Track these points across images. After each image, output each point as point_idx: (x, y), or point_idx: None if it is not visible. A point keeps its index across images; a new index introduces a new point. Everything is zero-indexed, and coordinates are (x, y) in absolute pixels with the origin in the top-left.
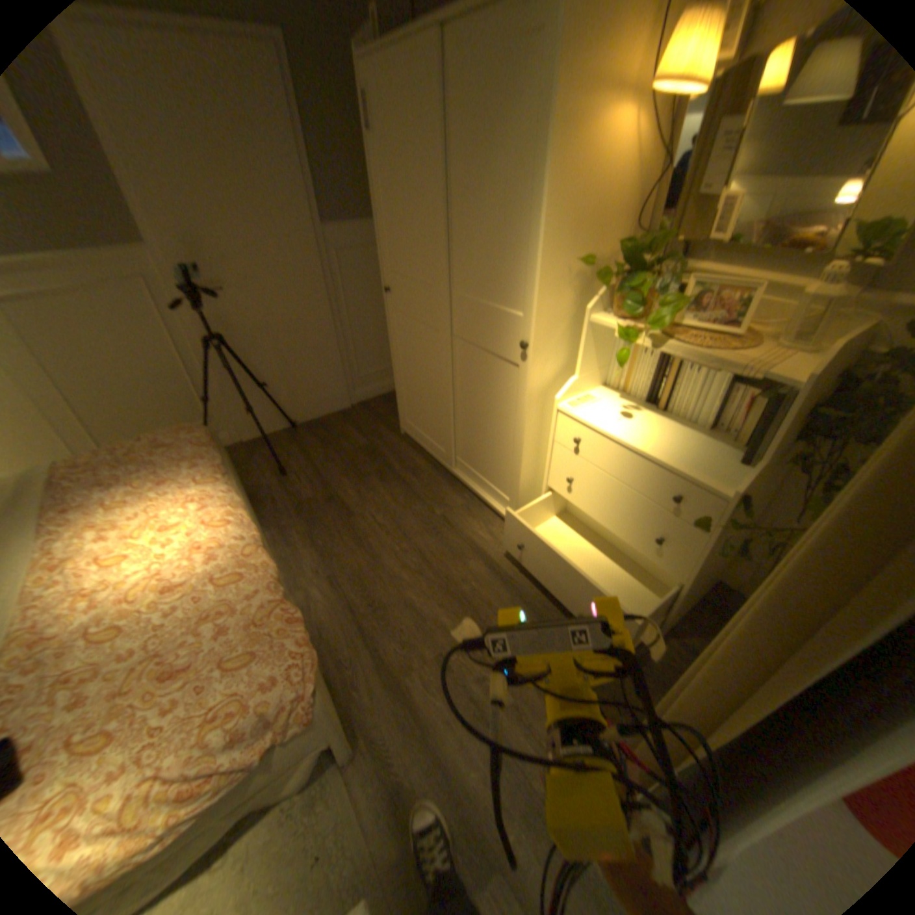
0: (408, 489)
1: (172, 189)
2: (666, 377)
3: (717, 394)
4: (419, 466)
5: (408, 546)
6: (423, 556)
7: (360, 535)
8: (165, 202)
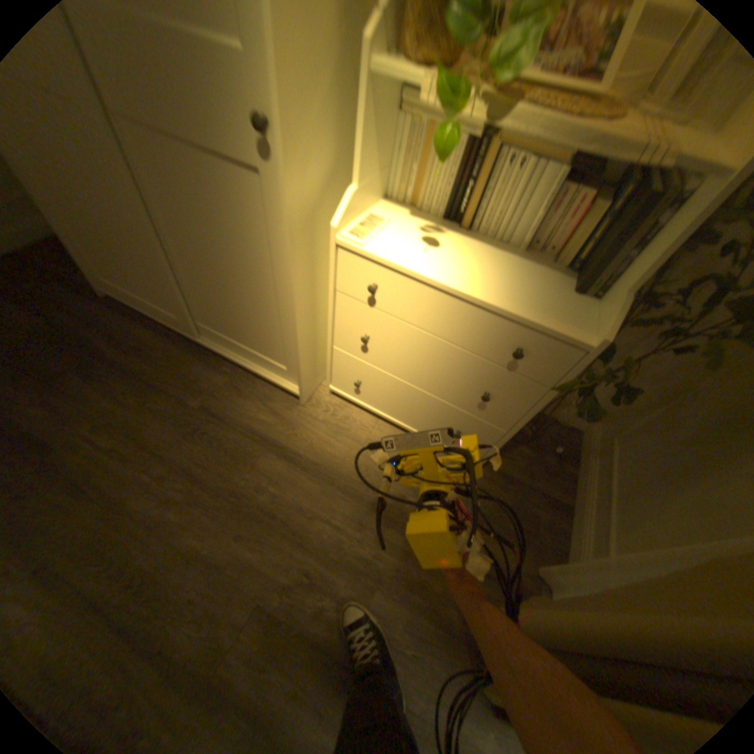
0: (136, 383)
1: None
2: (476, 178)
3: (542, 199)
4: (143, 342)
5: (162, 470)
6: (190, 477)
7: (73, 480)
8: None
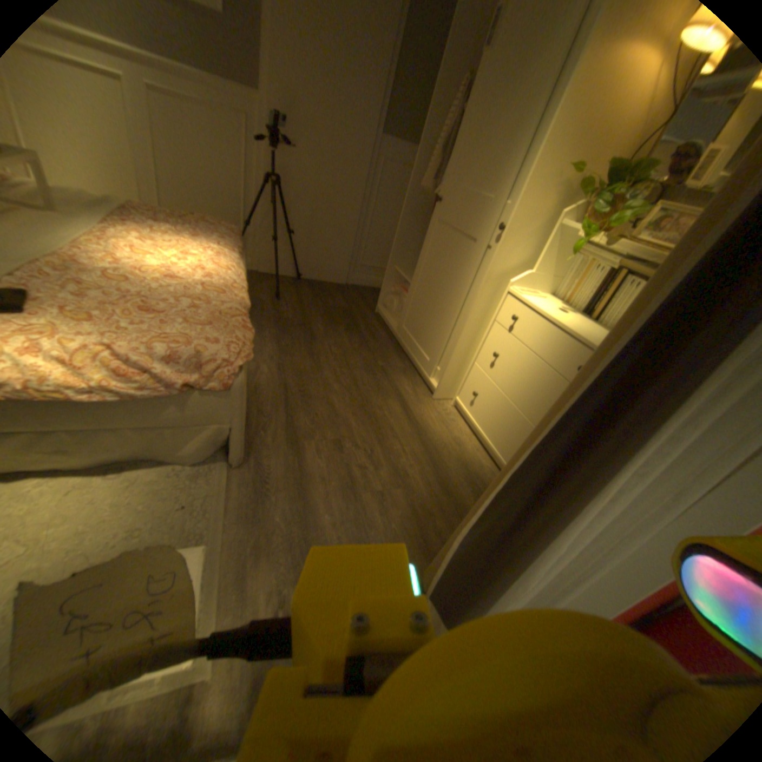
0: (364, 343)
1: (294, 62)
2: (608, 289)
3: None
4: (379, 334)
5: (347, 372)
6: (356, 382)
7: (315, 352)
8: (285, 69)
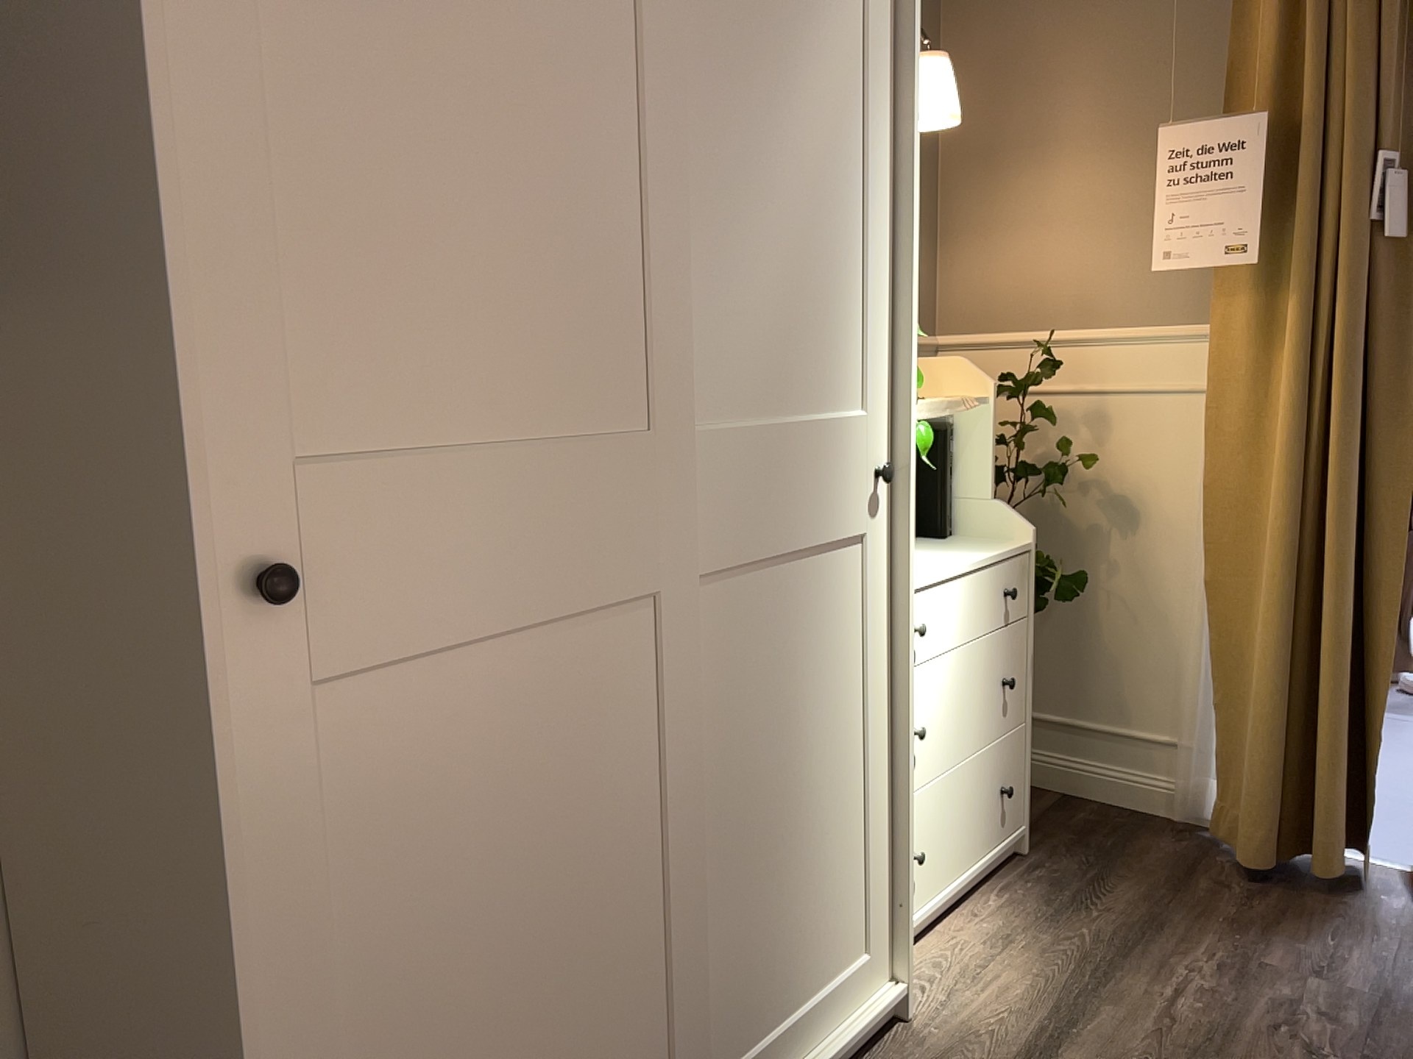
0: None
1: None
2: None
3: None
4: None
5: None
6: None
7: None
8: None
